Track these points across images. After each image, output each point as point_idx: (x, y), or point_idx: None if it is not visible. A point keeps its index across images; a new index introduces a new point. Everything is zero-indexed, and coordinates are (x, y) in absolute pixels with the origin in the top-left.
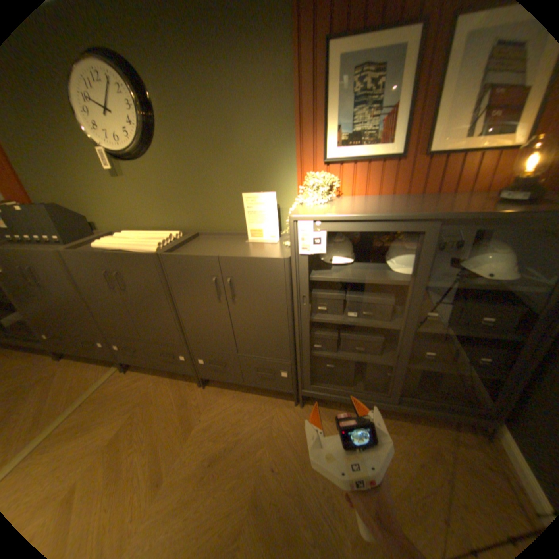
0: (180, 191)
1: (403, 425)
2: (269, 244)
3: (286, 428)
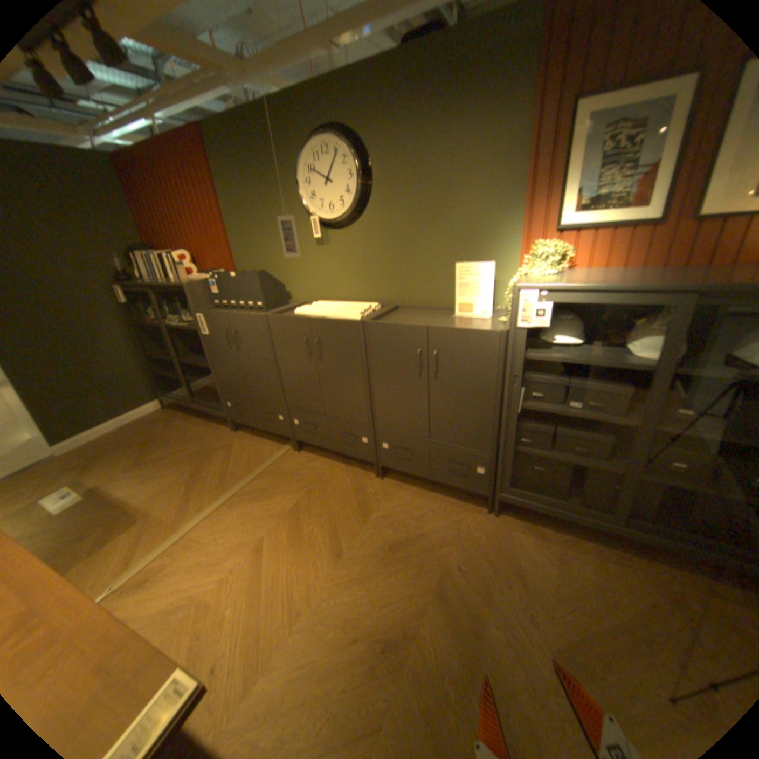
0: (385, 260)
1: (634, 560)
2: (480, 320)
3: (477, 534)
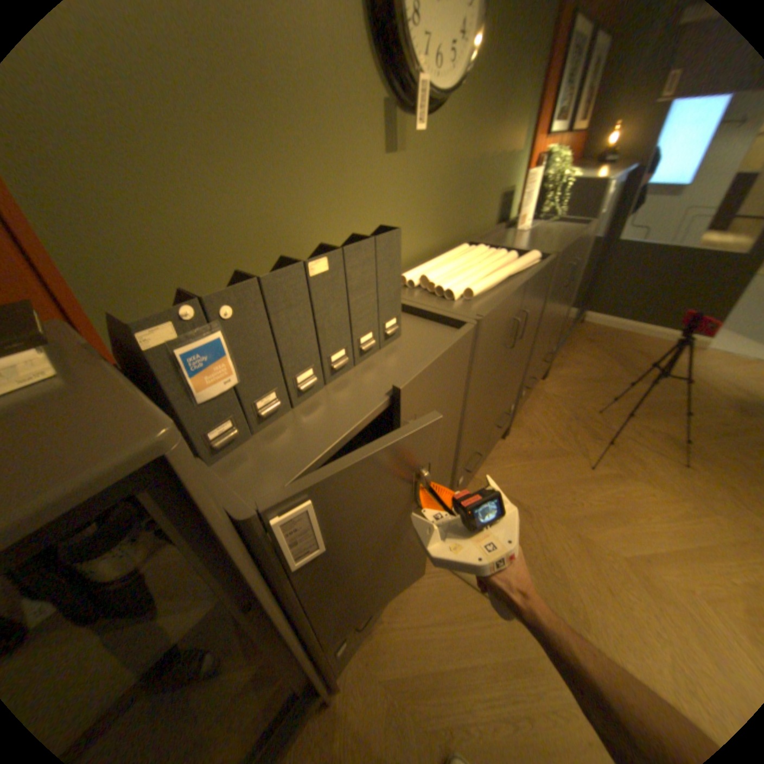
0: (461, 177)
1: (568, 342)
2: (536, 227)
3: (565, 390)
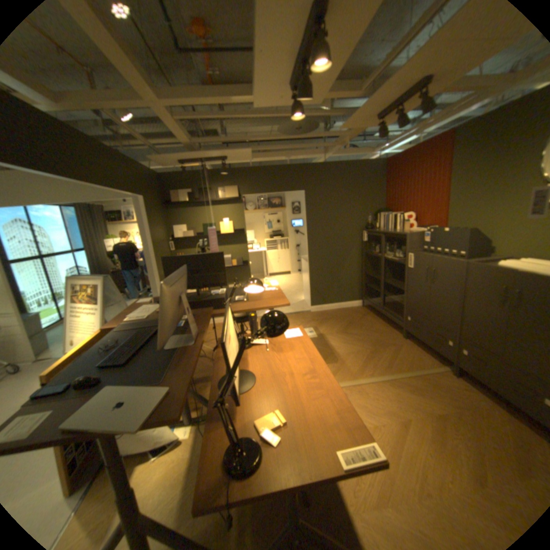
0: None
1: None
2: None
3: None
